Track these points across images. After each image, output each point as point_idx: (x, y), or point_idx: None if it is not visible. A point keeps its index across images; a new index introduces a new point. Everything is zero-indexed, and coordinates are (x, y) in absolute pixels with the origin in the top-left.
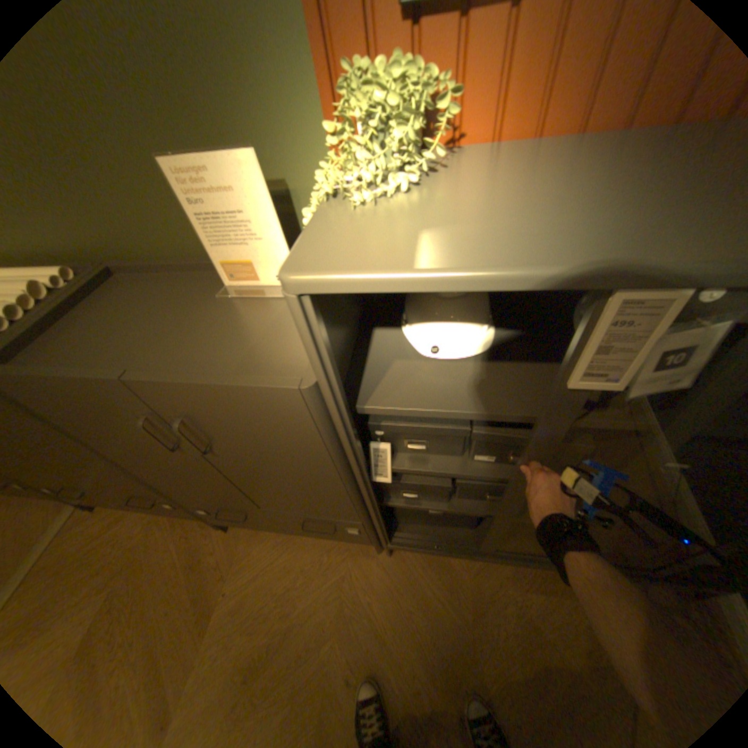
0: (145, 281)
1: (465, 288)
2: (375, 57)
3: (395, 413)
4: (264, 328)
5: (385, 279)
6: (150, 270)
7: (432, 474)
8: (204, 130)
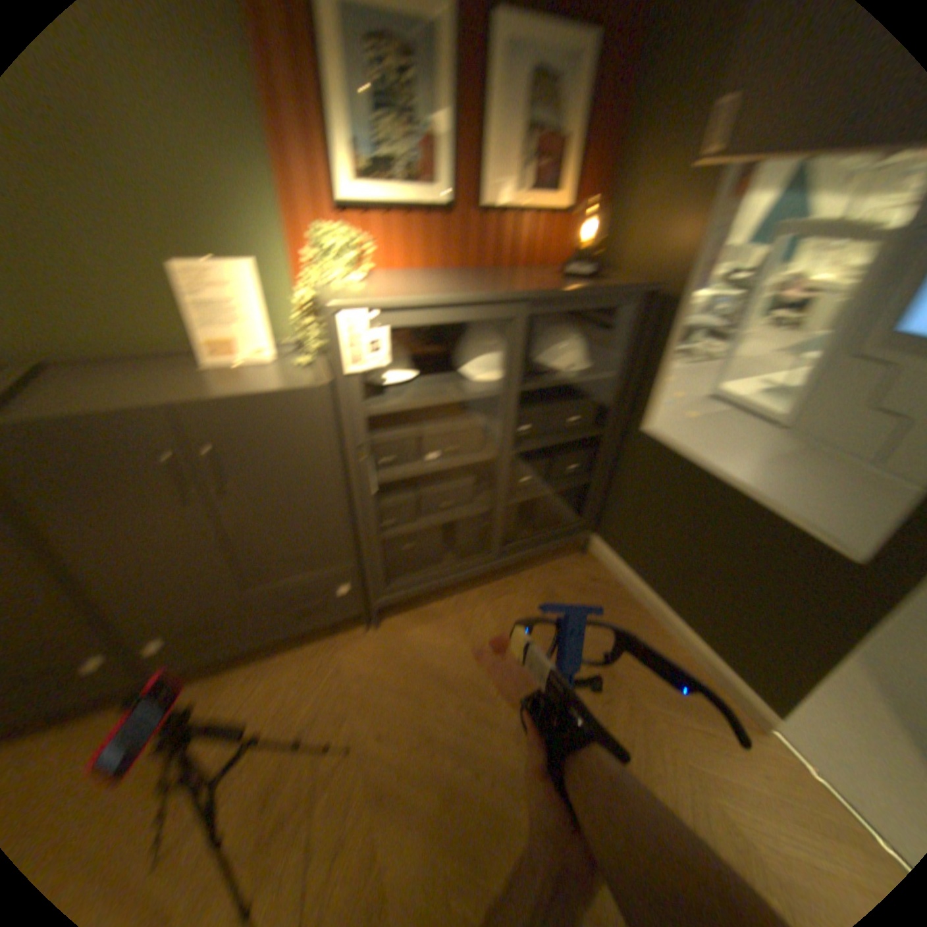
0: (91, 374)
1: (405, 305)
2: (318, 225)
3: (373, 412)
4: (261, 377)
5: (373, 302)
6: (94, 364)
7: (401, 476)
8: (184, 251)
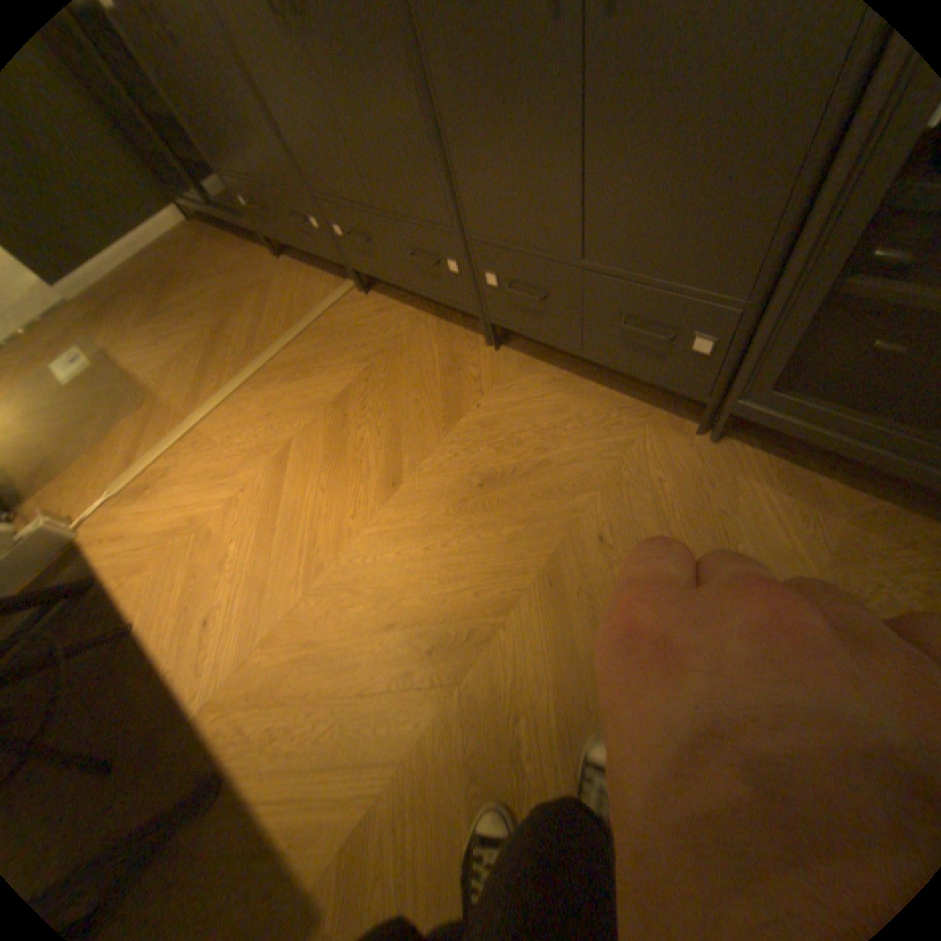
0: None
1: None
2: None
3: None
4: None
5: None
6: None
7: None
8: None
